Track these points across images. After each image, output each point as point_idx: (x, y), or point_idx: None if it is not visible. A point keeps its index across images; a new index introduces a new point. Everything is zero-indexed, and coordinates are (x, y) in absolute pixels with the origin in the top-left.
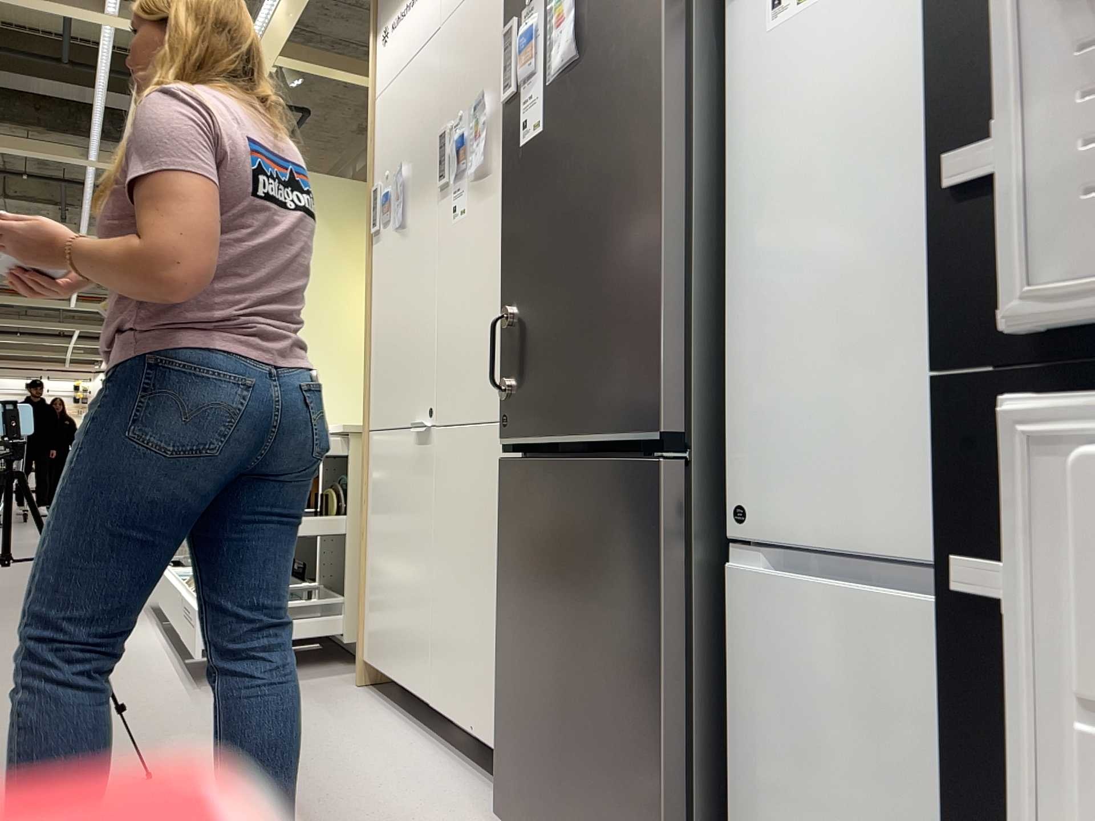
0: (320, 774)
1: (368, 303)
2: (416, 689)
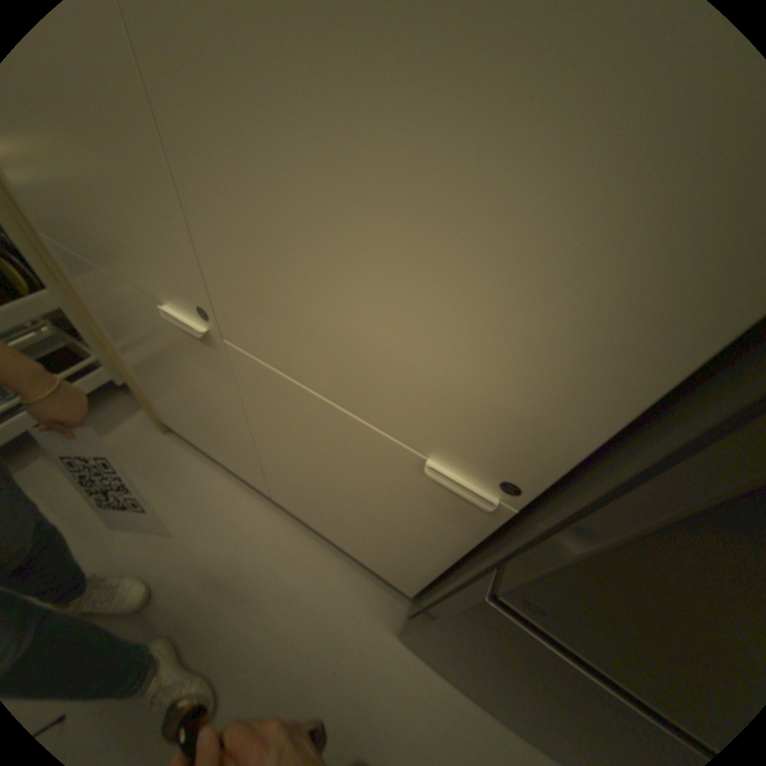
0: (223, 610)
1: None
2: (247, 479)
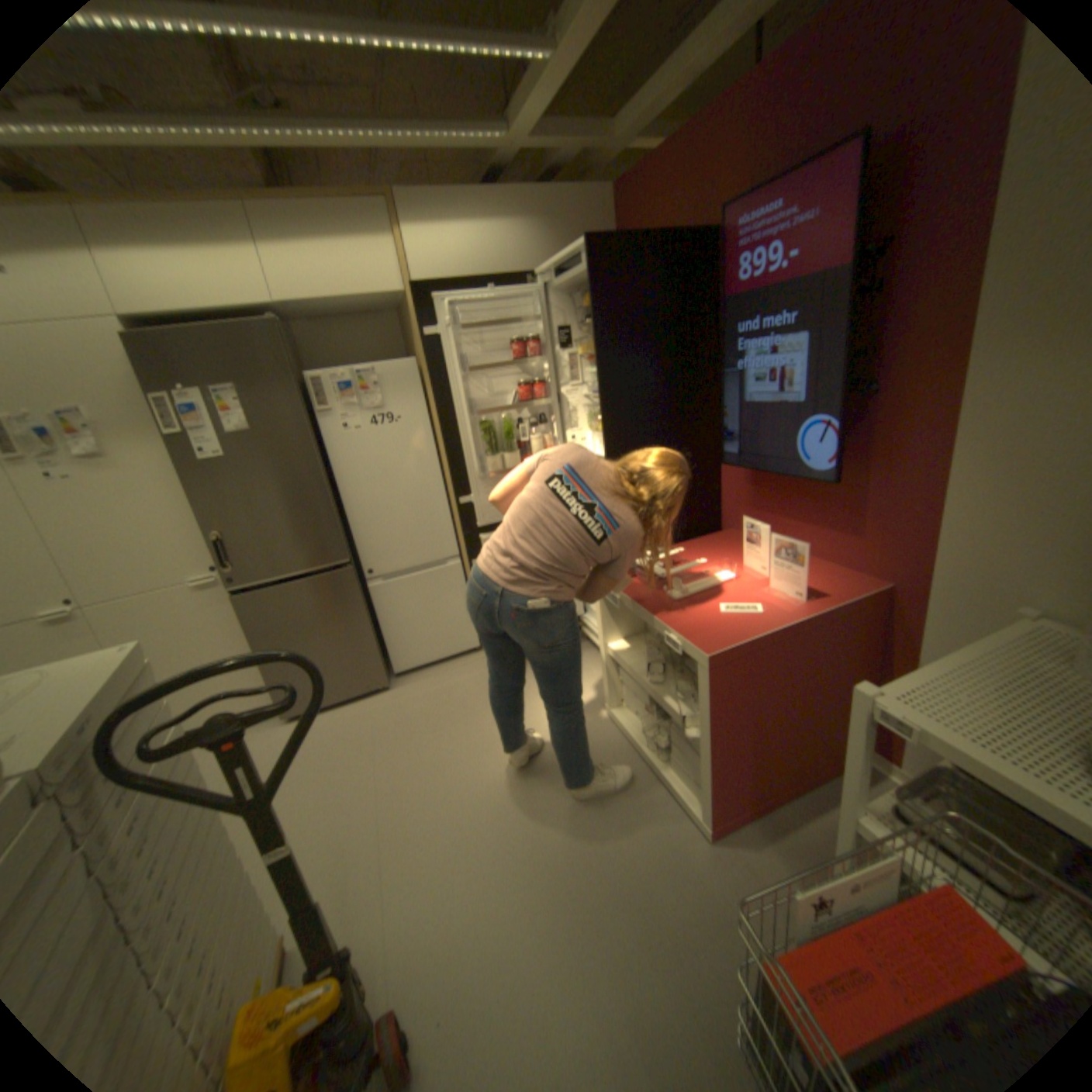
0: None
1: None
2: None
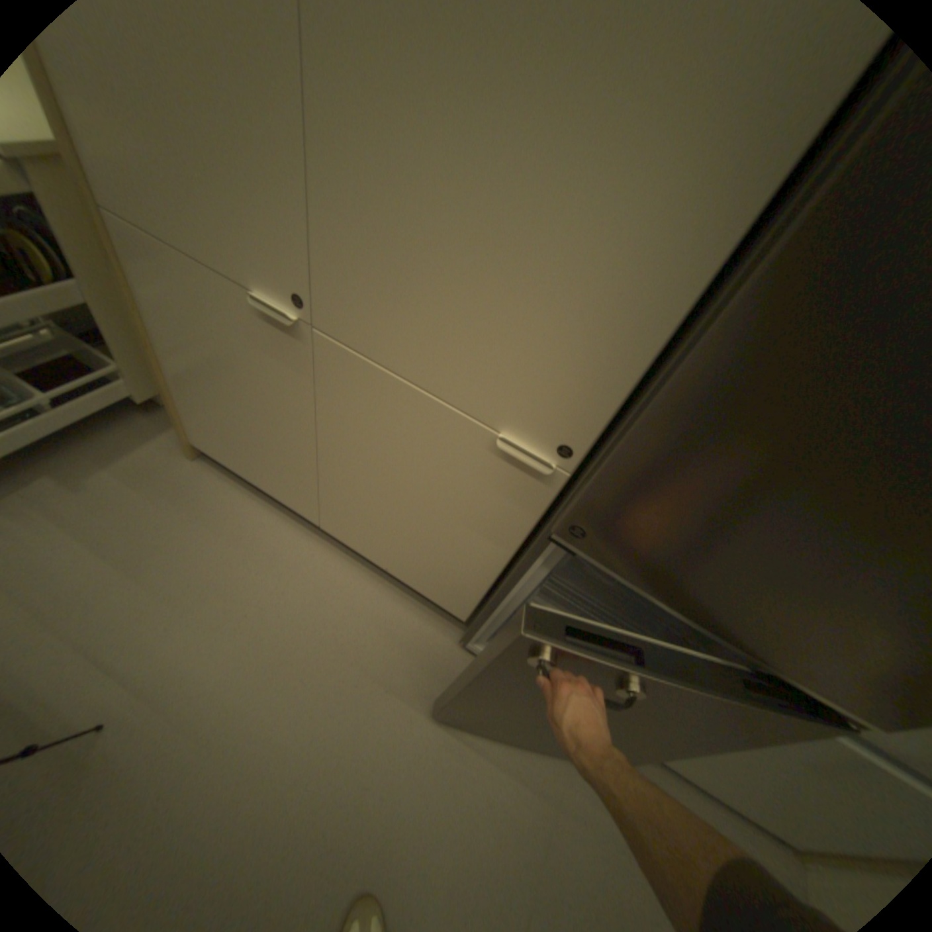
0: (269, 635)
1: None
2: (295, 507)
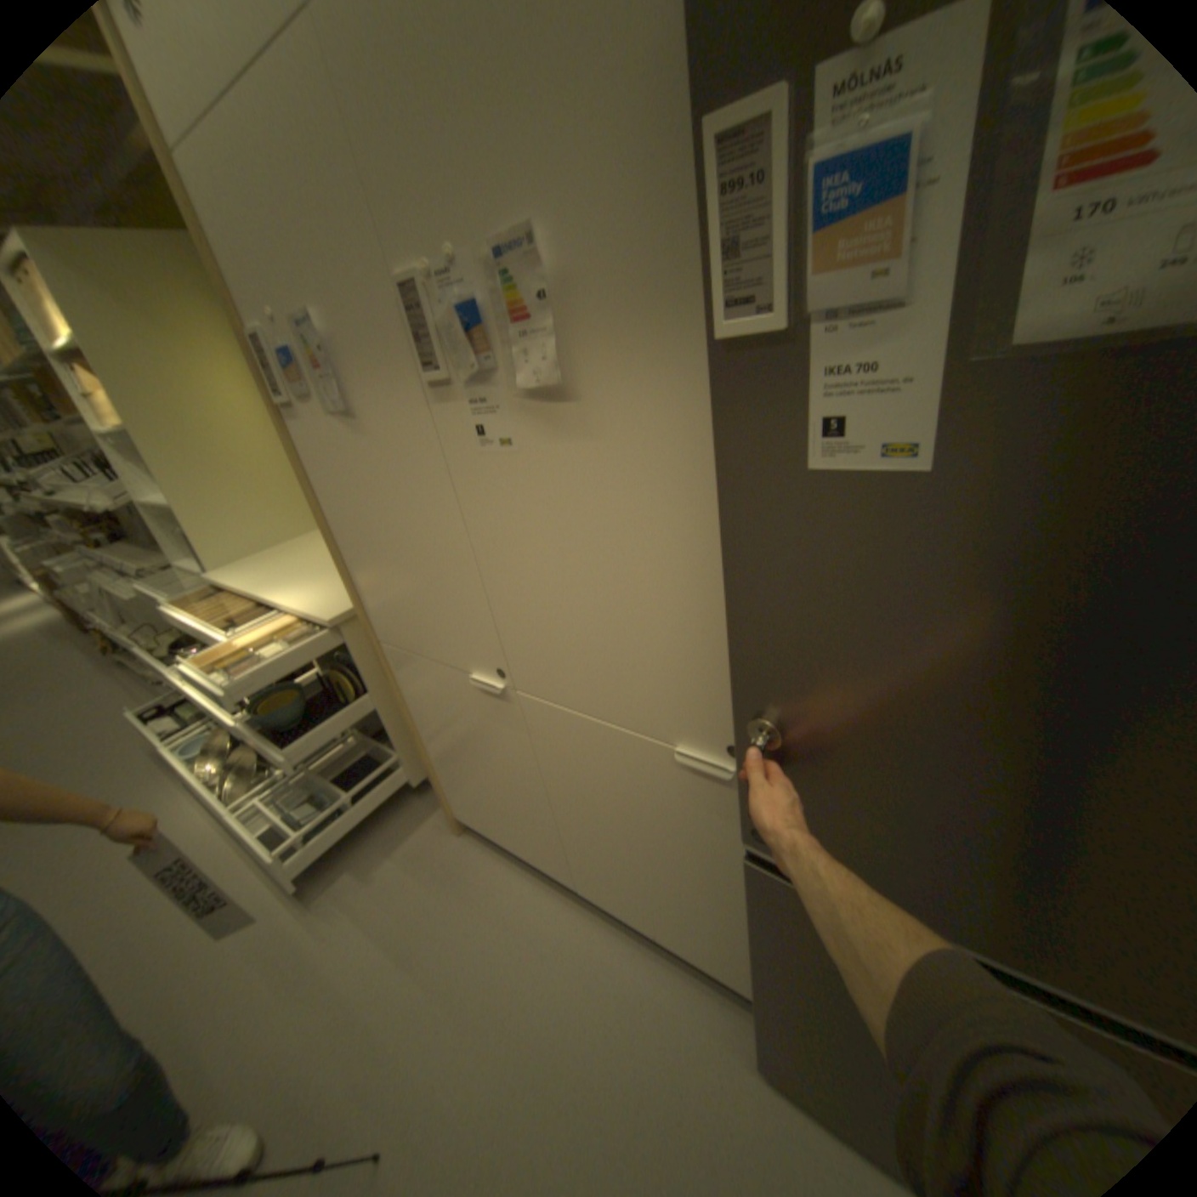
0: (533, 1039)
1: (313, 499)
2: (548, 873)
